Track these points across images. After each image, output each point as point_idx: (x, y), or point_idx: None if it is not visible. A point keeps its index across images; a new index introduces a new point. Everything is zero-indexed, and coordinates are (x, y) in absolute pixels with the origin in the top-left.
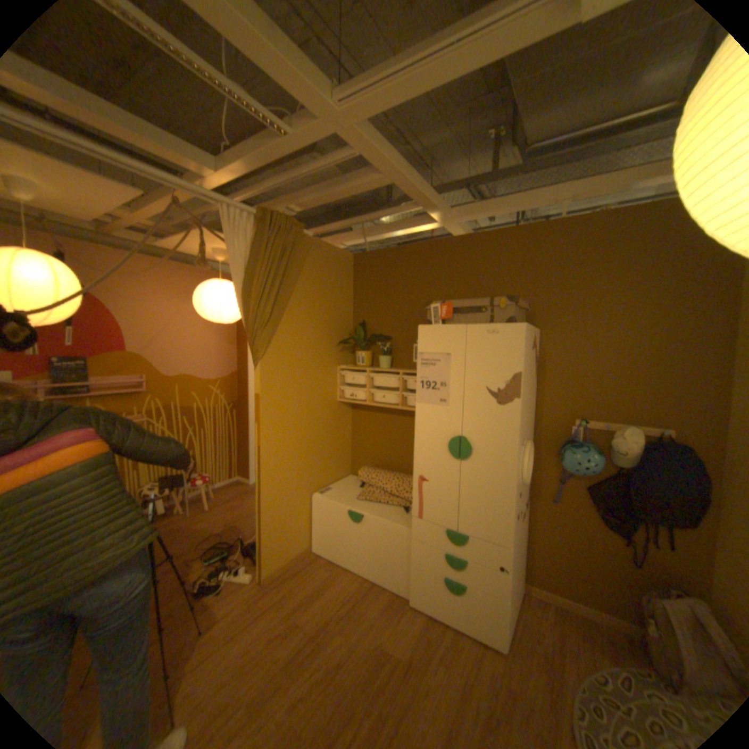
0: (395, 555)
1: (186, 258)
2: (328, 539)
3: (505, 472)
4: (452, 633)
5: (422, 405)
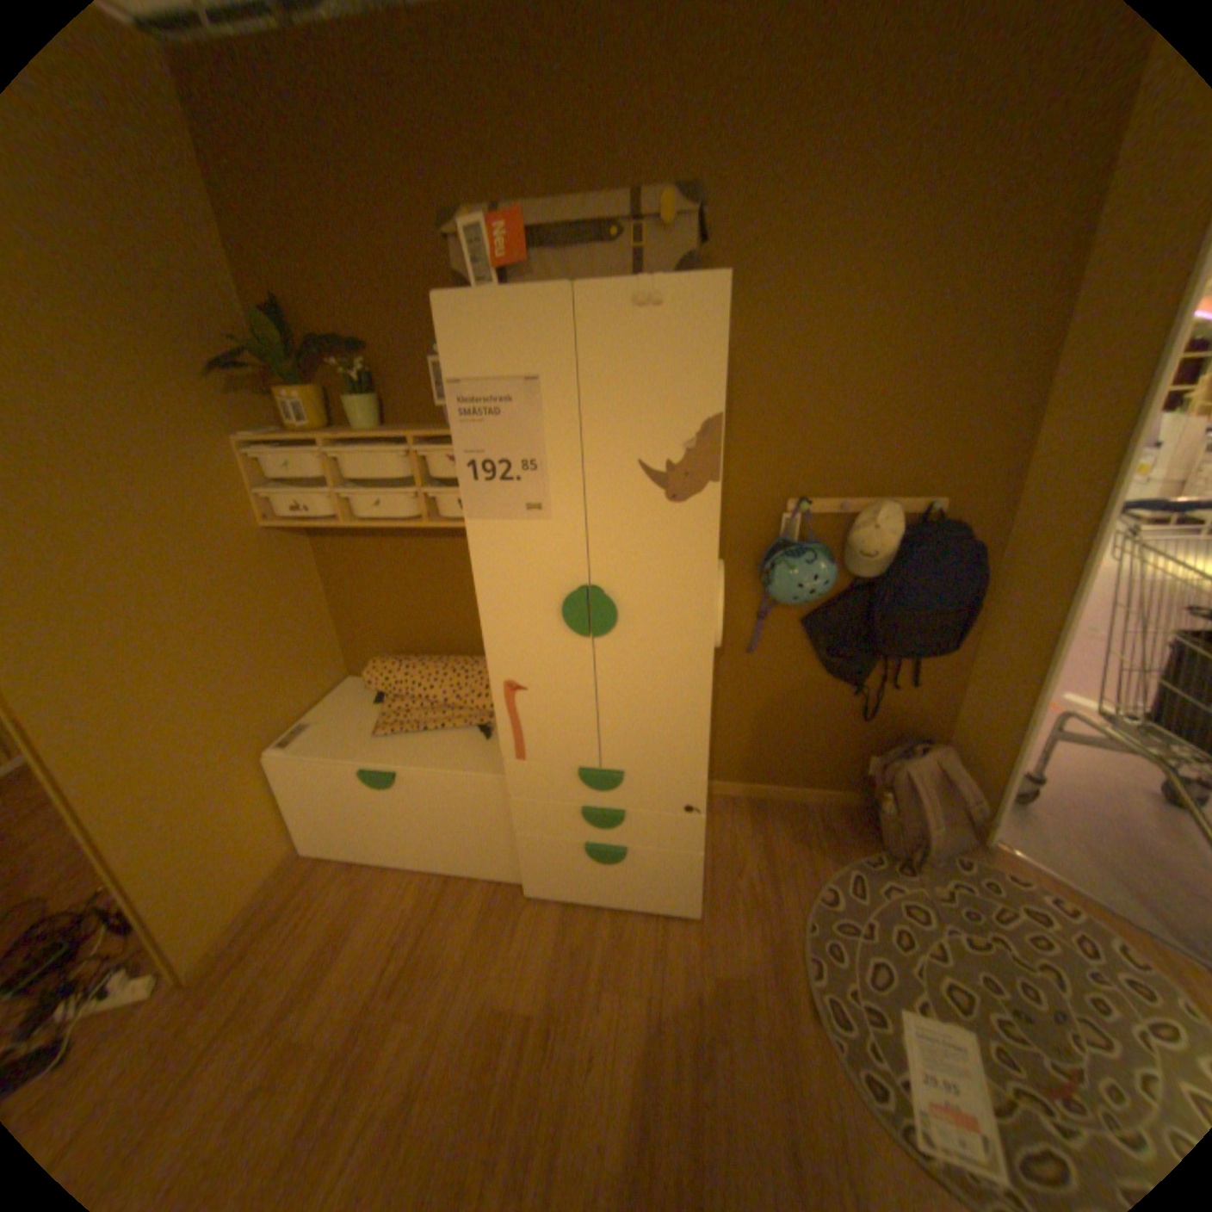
0: (481, 824)
1: None
2: (328, 828)
3: (690, 644)
4: (608, 915)
5: (483, 524)
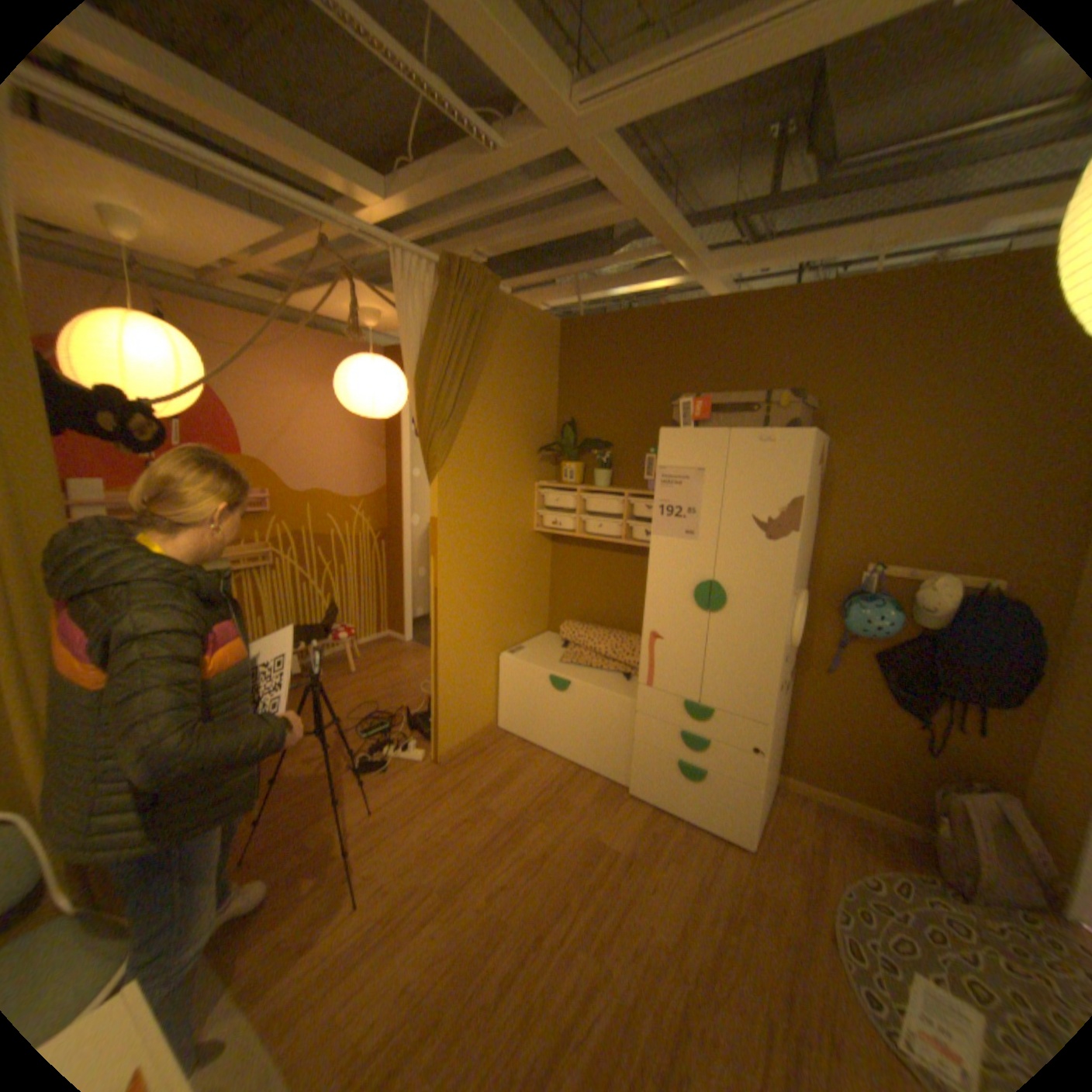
0: (612, 732)
1: (314, 320)
2: (520, 711)
3: (770, 628)
4: (684, 826)
5: (659, 539)
